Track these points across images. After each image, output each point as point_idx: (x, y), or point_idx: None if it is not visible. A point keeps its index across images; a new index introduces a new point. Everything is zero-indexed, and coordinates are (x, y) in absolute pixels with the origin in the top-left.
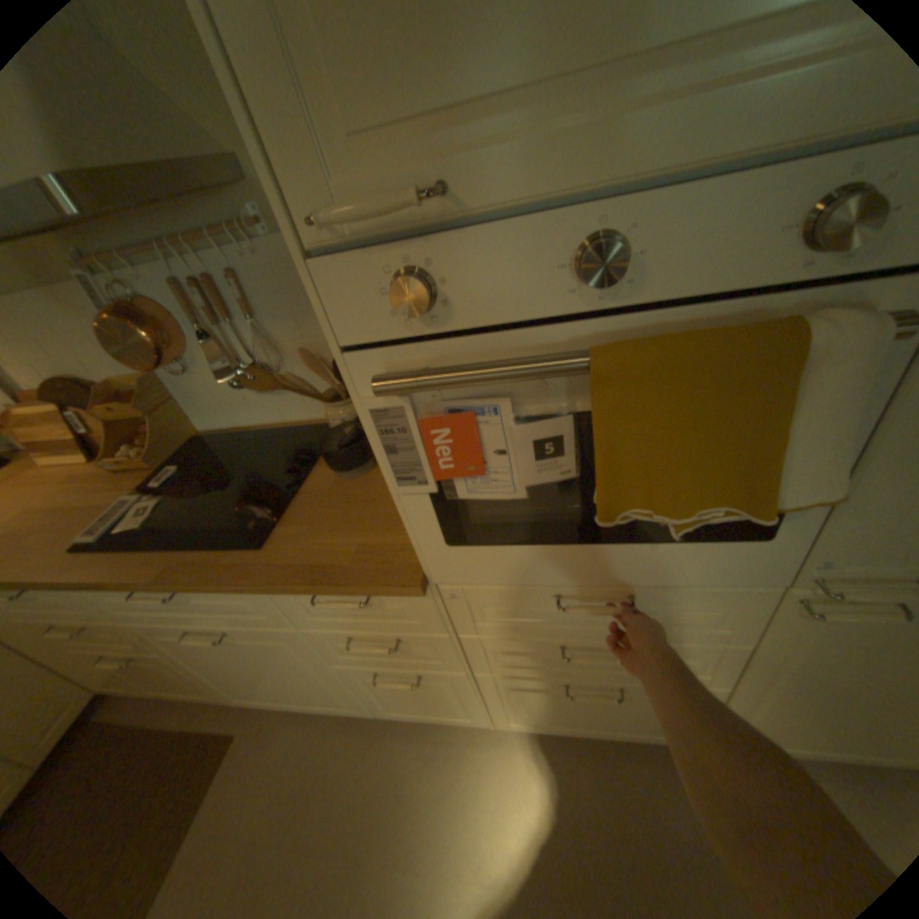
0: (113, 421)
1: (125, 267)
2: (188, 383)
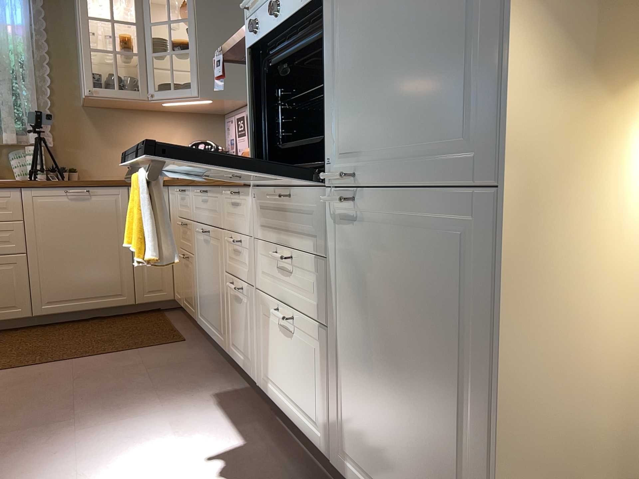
0: None
1: None
2: None
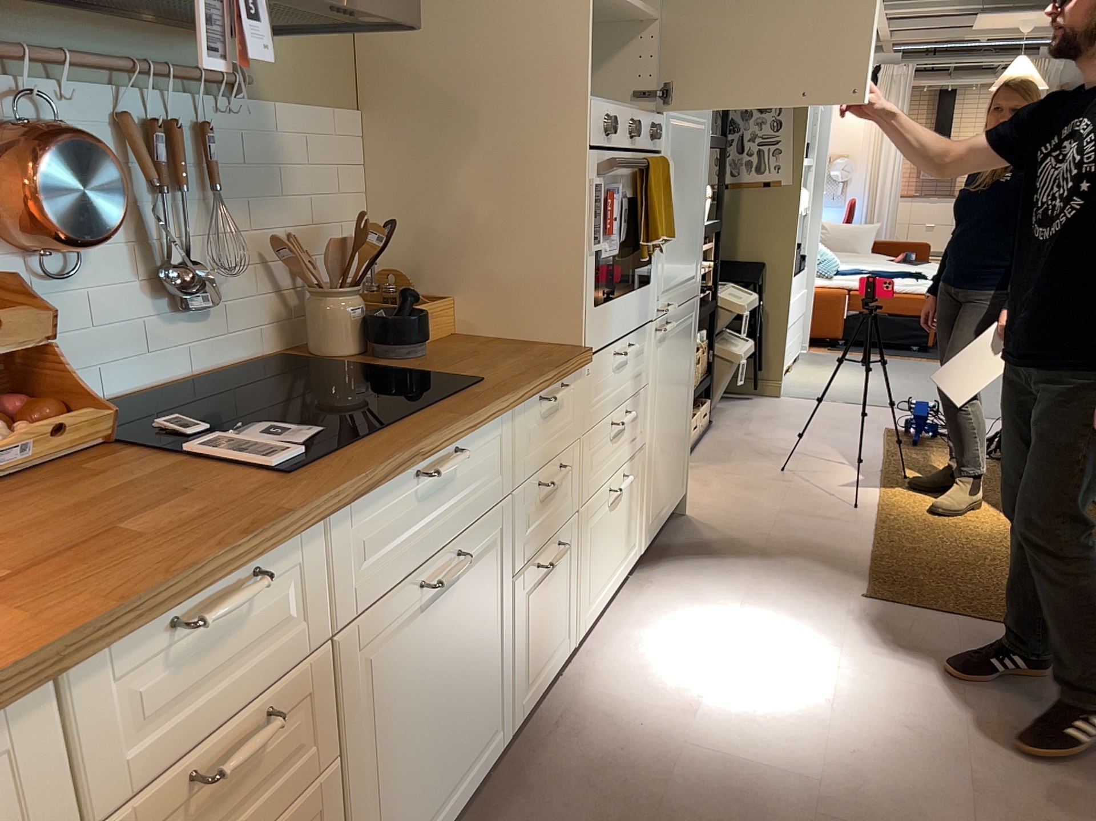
0: None
1: (49, 80)
2: (54, 301)
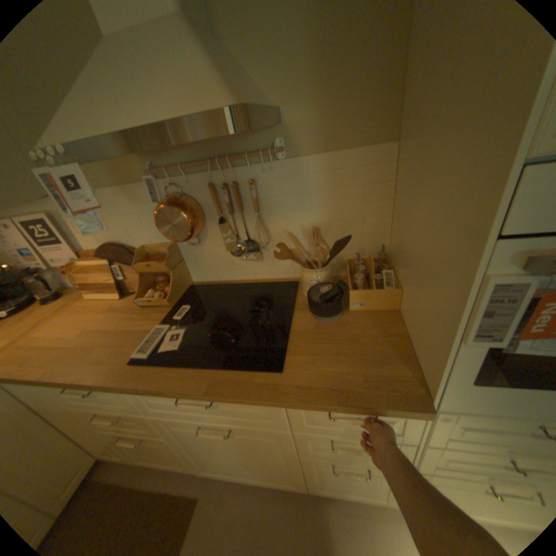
0: (144, 273)
1: (180, 175)
2: (197, 250)
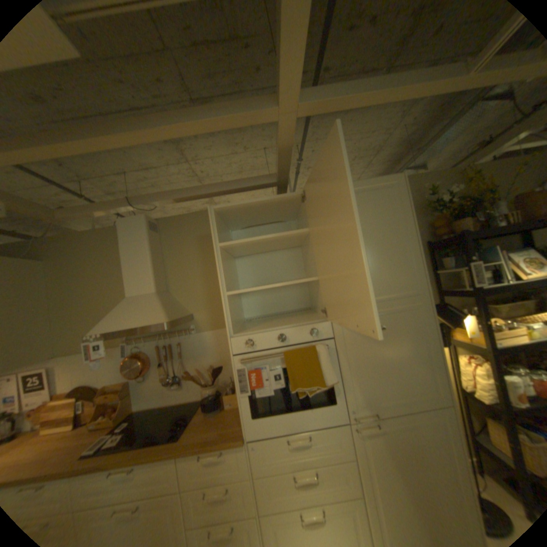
0: (99, 406)
1: (141, 343)
2: (141, 387)
